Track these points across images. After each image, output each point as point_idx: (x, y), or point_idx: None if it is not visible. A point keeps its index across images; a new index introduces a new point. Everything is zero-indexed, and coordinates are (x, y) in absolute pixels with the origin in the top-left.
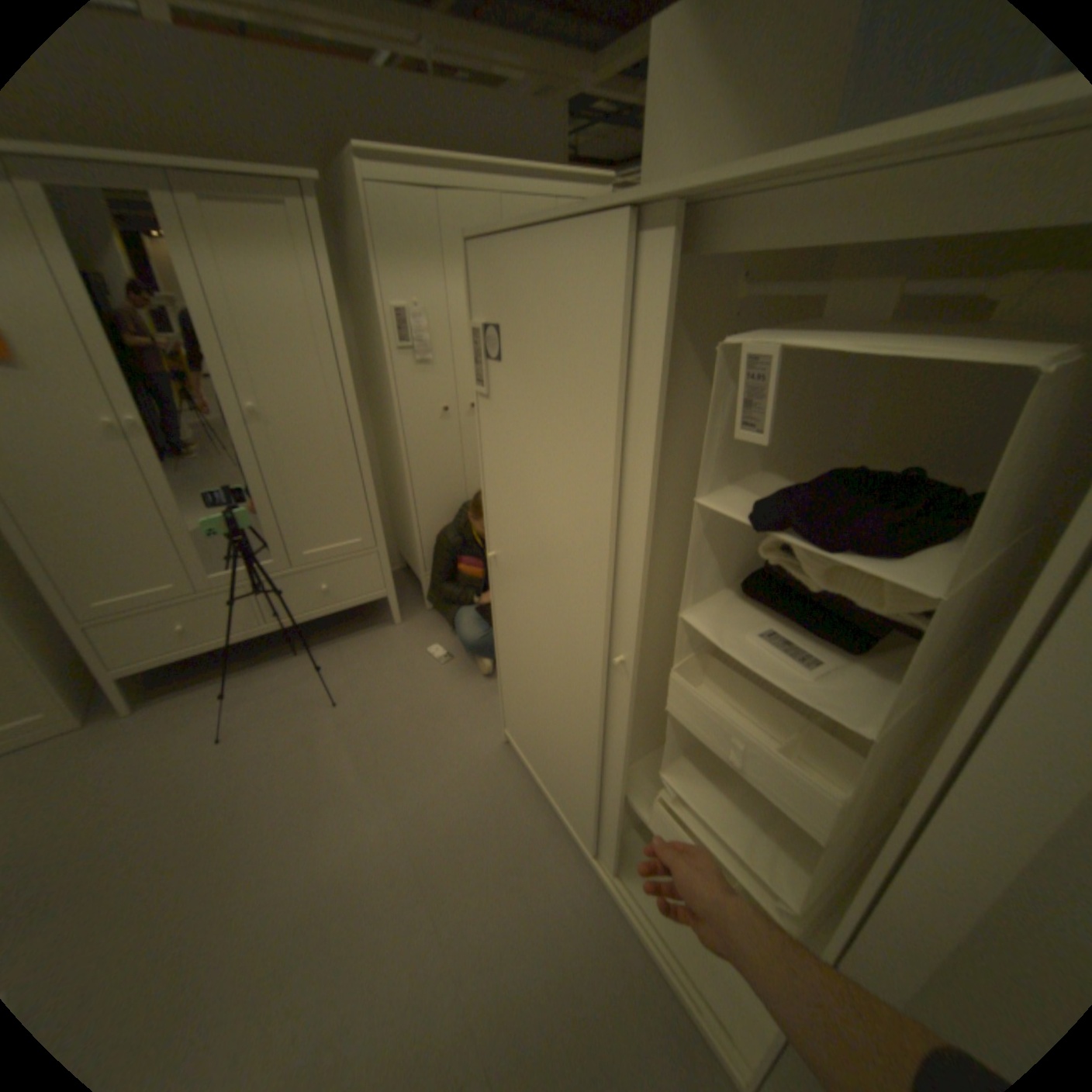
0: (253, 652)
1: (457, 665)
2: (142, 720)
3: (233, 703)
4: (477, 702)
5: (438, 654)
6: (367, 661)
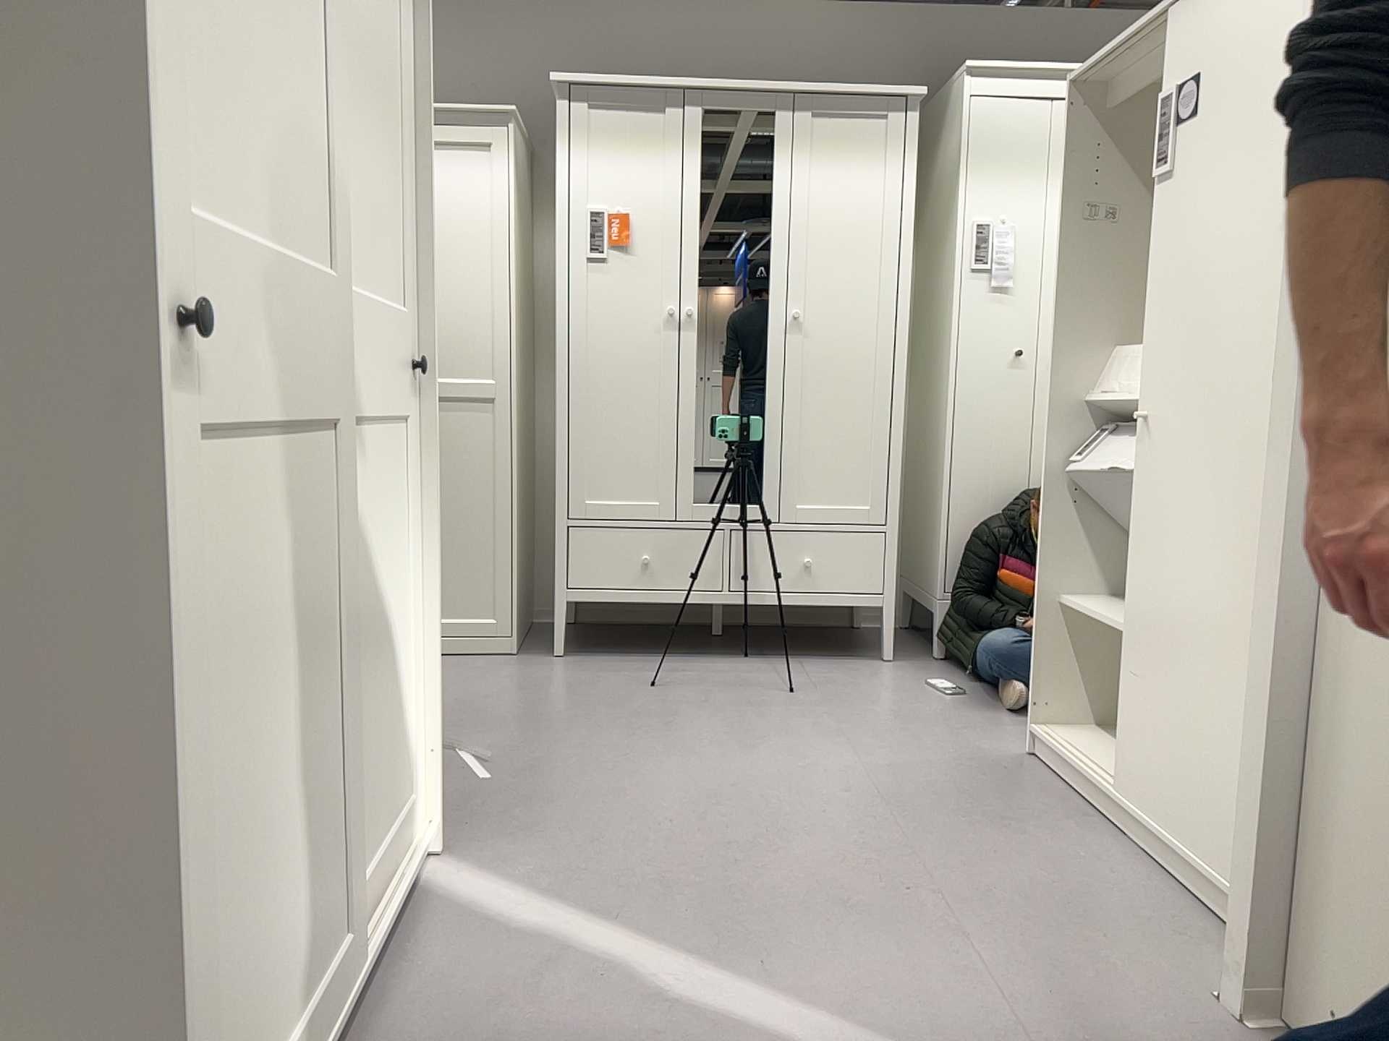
0: (696, 648)
1: (974, 701)
2: (575, 663)
3: (672, 672)
4: (999, 728)
5: (946, 689)
6: (843, 677)
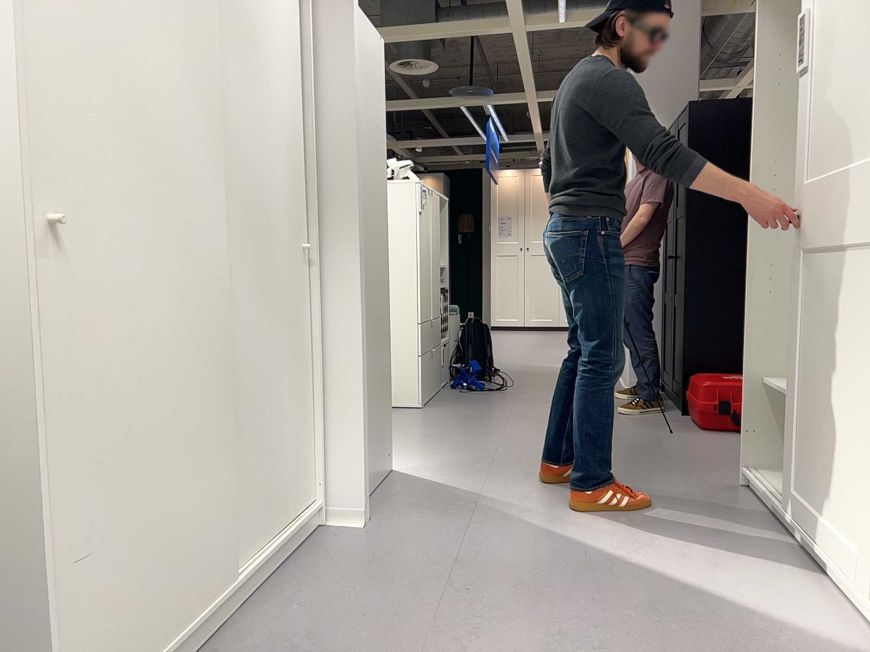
0: None
1: None
2: None
3: None
4: None
5: None
6: None
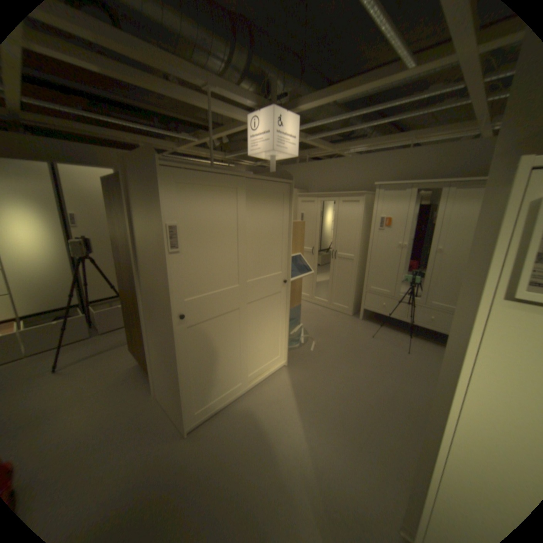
0: (399, 328)
1: None
2: (363, 323)
3: (384, 334)
4: None
5: None
6: (433, 353)
